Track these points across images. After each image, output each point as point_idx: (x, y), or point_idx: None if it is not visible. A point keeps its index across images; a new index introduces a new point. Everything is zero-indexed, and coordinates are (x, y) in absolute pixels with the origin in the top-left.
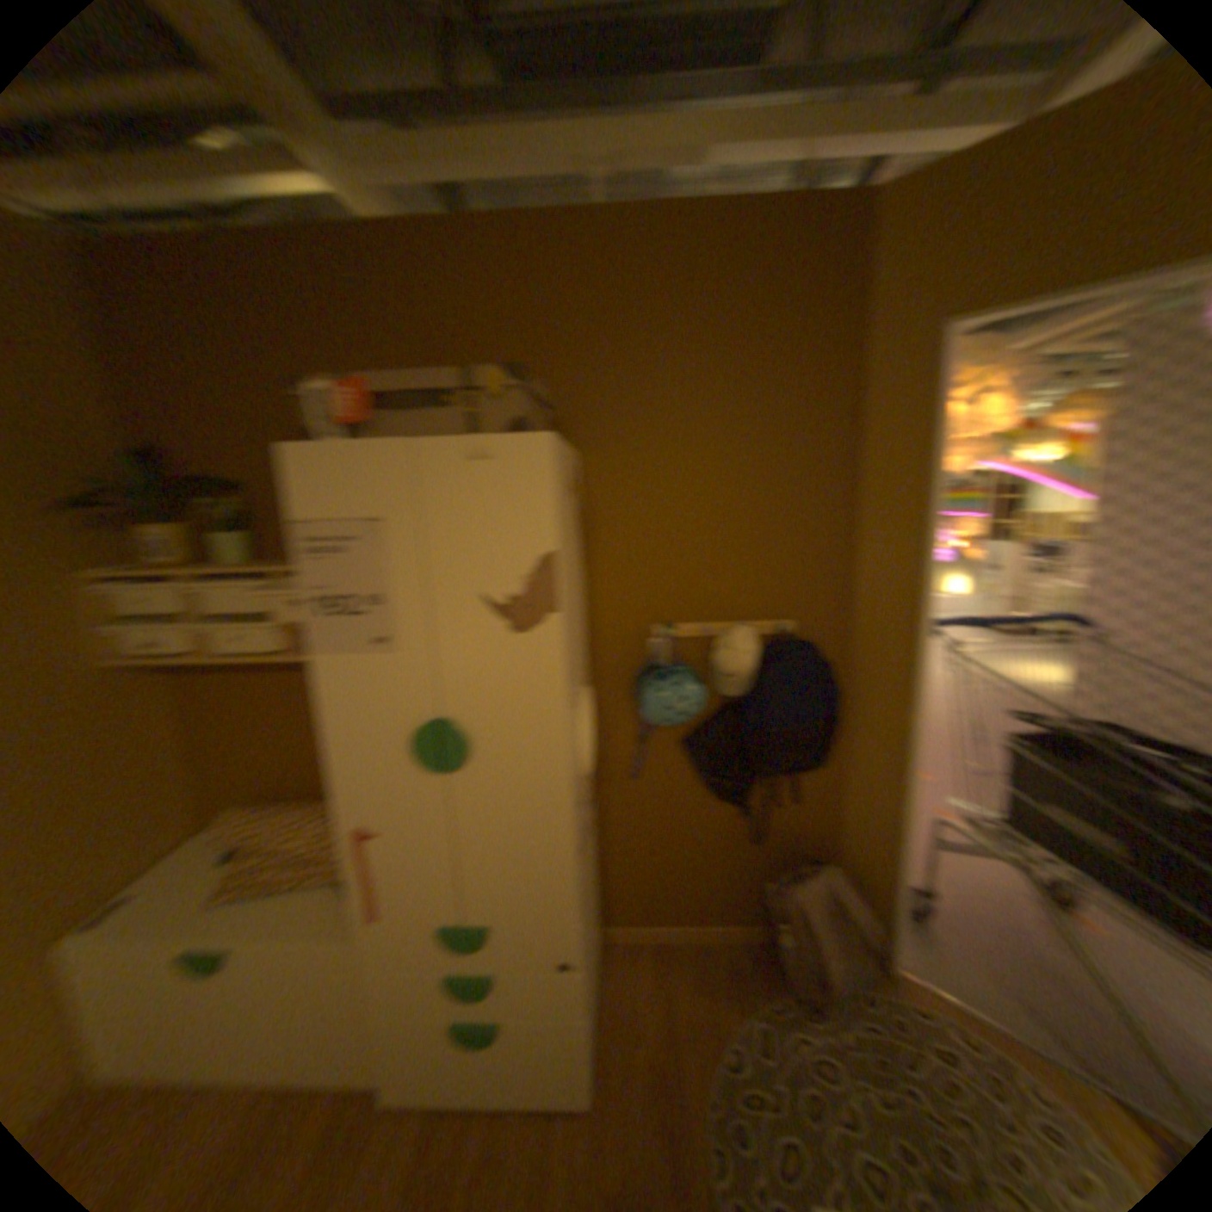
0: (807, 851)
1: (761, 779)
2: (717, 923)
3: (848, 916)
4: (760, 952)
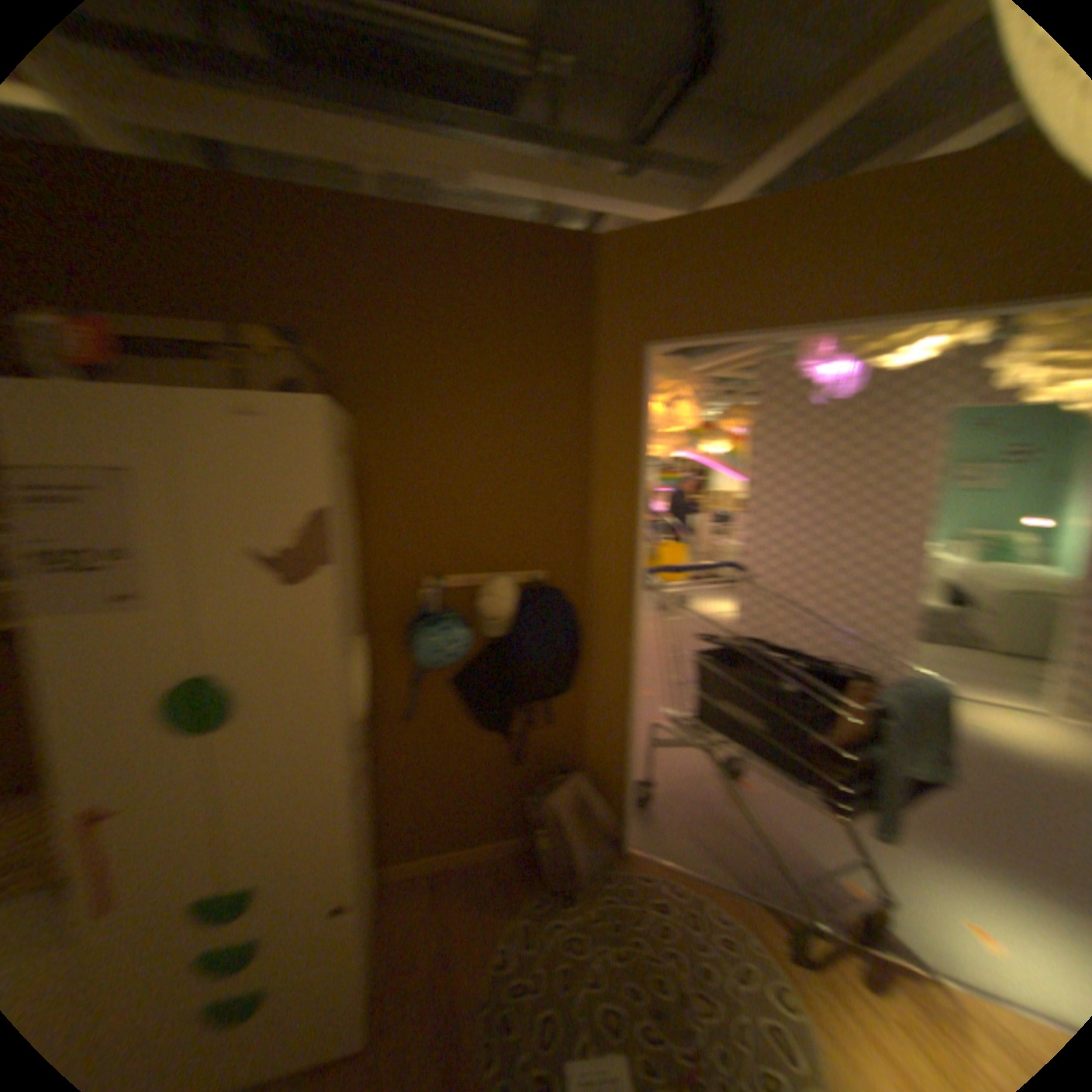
0: (555, 764)
1: (517, 707)
2: (482, 842)
3: (587, 812)
4: (519, 860)
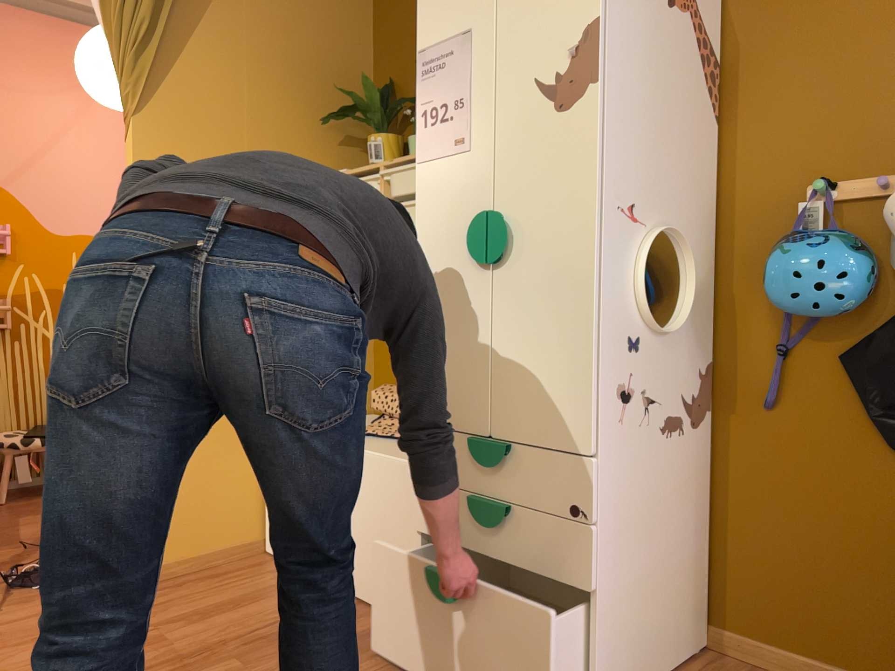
0: None
1: None
2: None
3: None
4: None
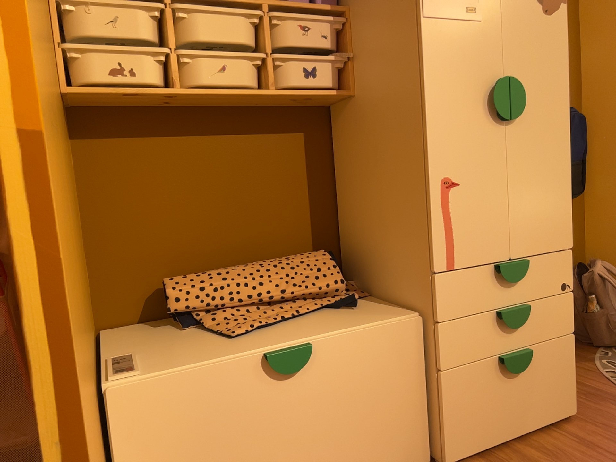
0: None
1: None
2: None
3: None
4: None
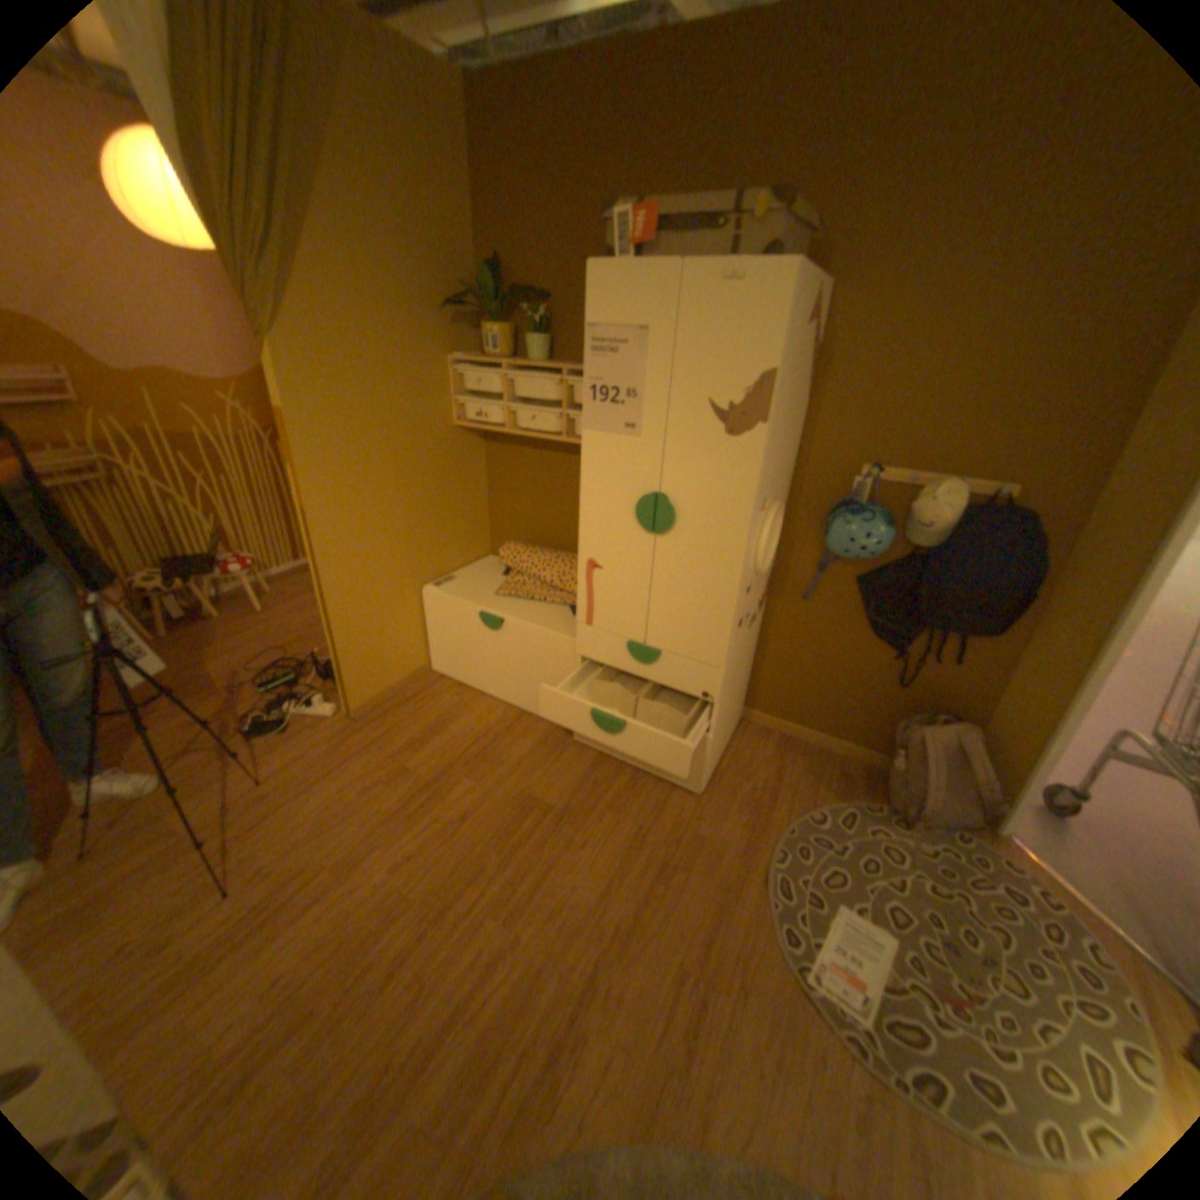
0: (956, 710)
1: (930, 633)
2: (846, 739)
3: (972, 769)
4: (877, 774)
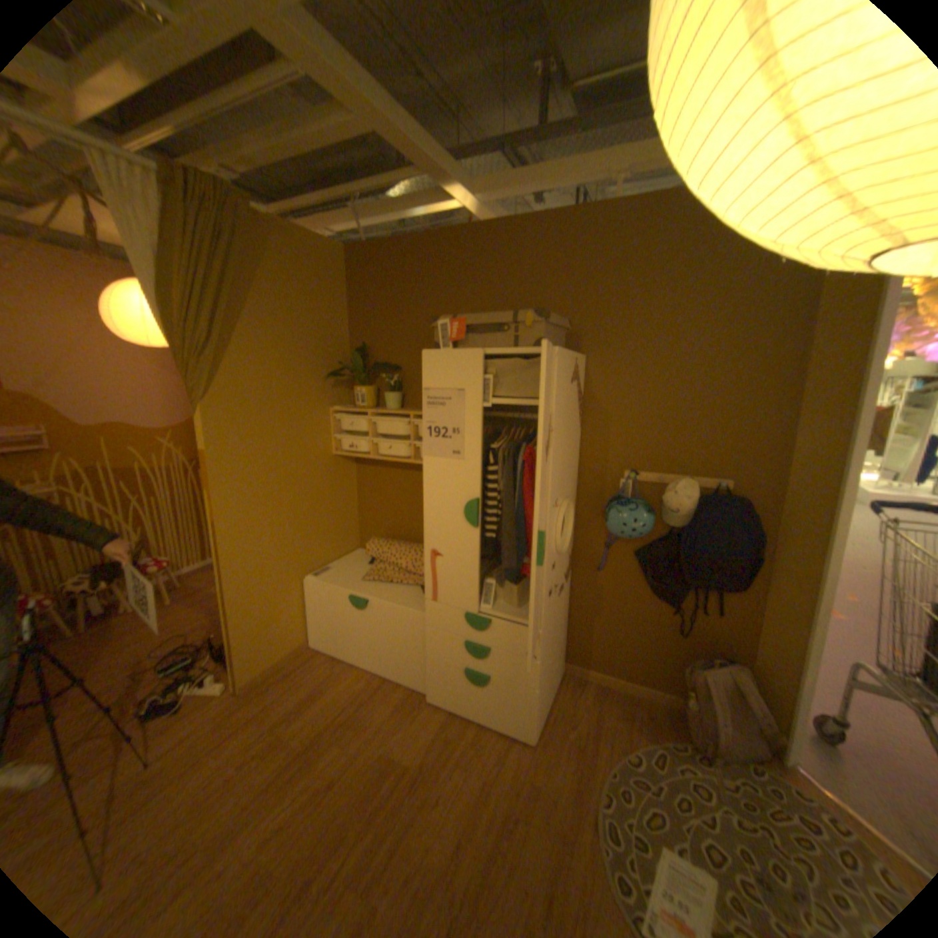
0: (728, 655)
1: (696, 592)
2: (650, 686)
3: (750, 706)
4: (679, 716)
